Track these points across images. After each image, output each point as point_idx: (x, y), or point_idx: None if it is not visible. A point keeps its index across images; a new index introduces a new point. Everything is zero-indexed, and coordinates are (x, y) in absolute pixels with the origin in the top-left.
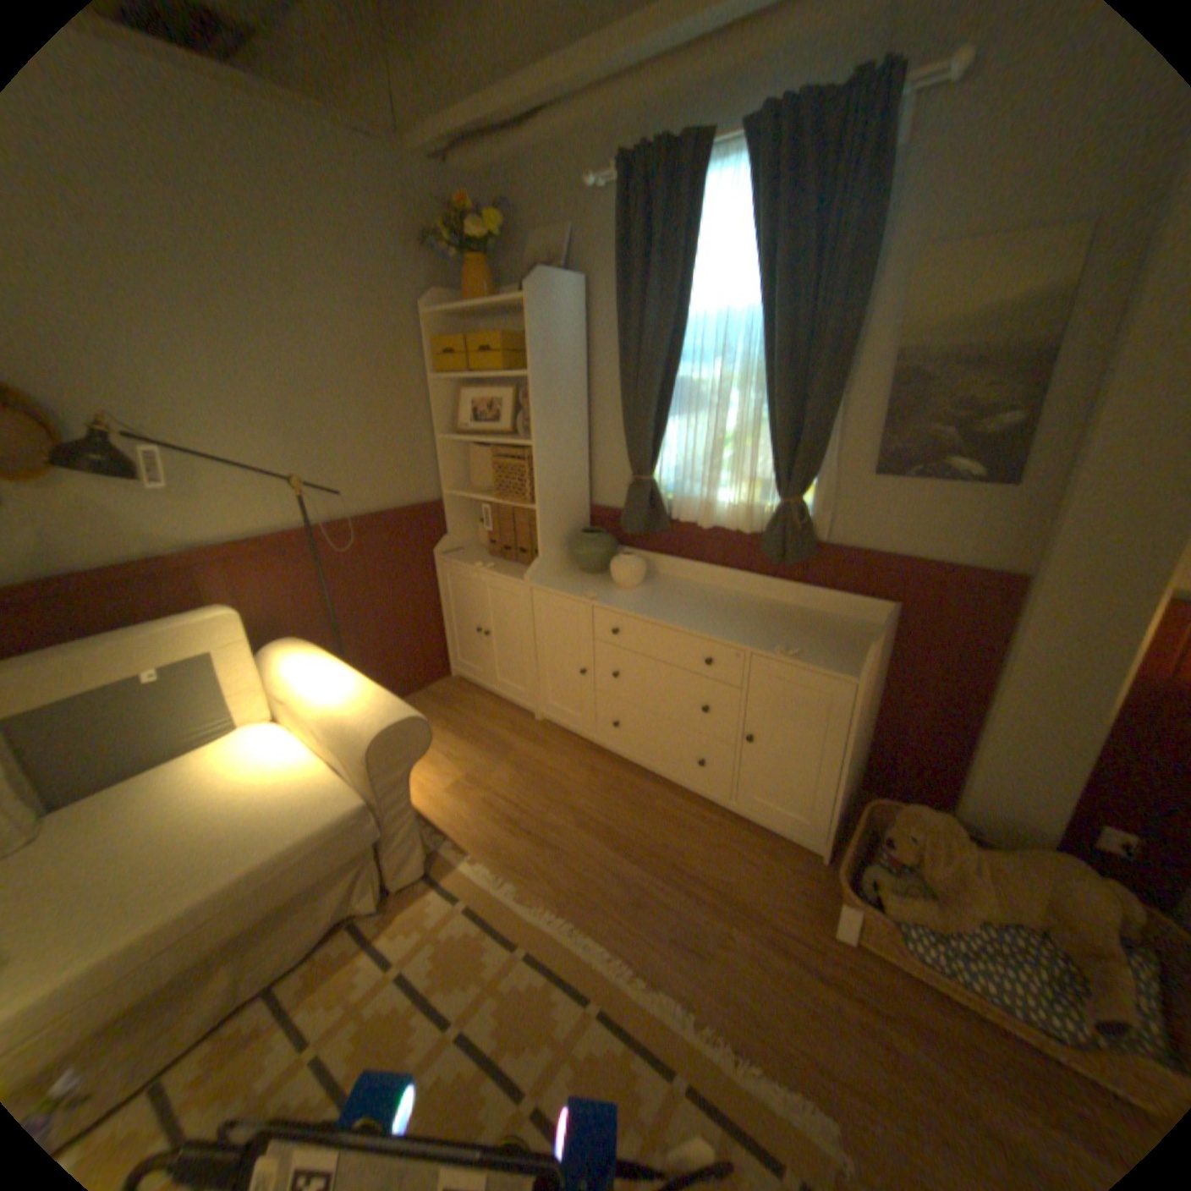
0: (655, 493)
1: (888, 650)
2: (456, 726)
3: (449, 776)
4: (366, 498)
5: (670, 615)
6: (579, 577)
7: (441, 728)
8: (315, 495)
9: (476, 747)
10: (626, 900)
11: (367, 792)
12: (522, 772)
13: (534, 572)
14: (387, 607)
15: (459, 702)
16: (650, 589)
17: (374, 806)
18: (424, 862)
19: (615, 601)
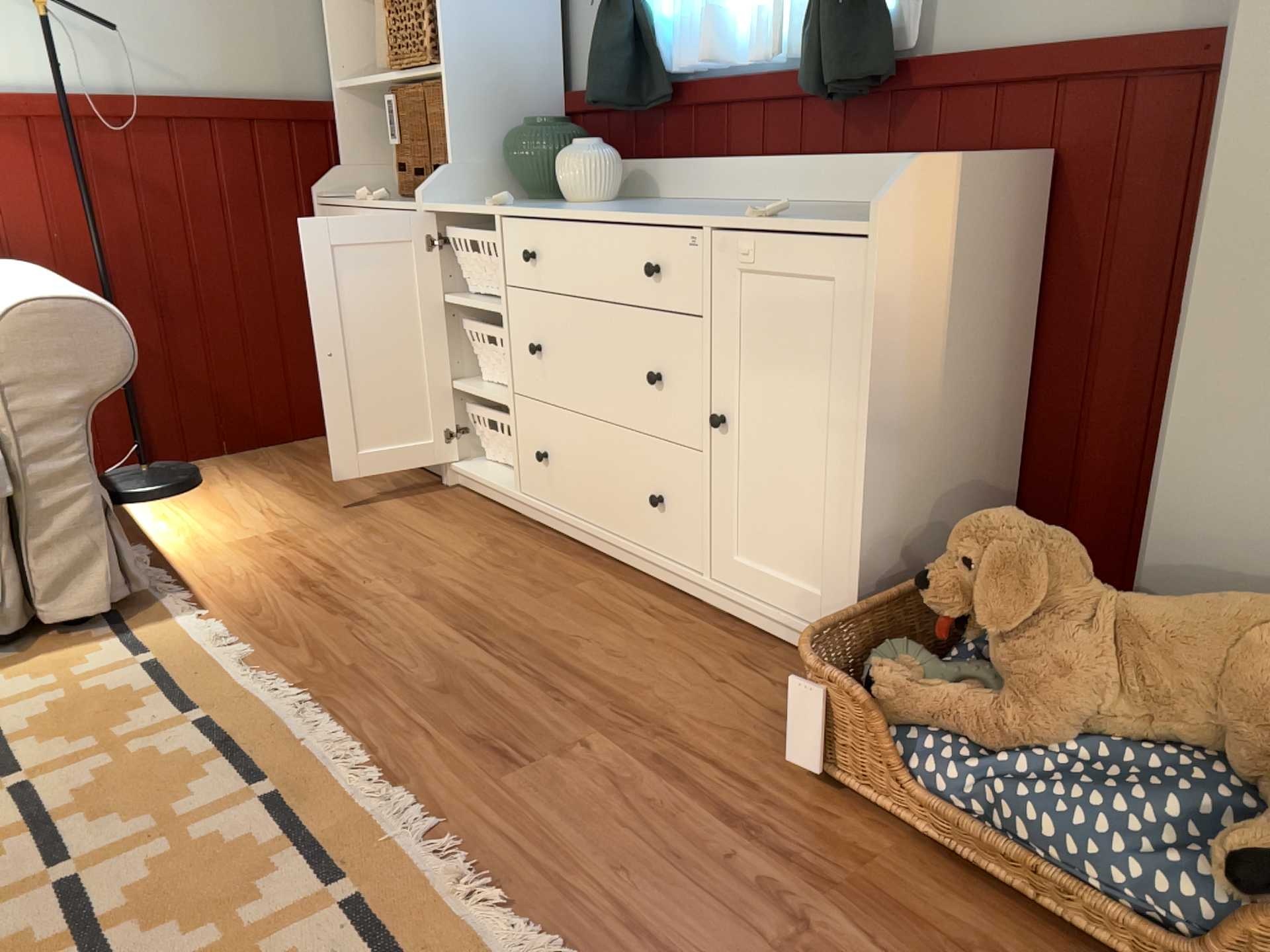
0: (638, 26)
1: (1021, 254)
2: (305, 483)
3: (249, 530)
4: (190, 74)
5: (612, 210)
6: (516, 203)
7: (280, 483)
8: (93, 46)
9: (318, 505)
10: (431, 683)
11: (0, 412)
12: (372, 536)
13: (434, 186)
14: (221, 275)
15: (331, 460)
16: (622, 204)
17: (10, 440)
18: (120, 594)
19: (538, 208)
